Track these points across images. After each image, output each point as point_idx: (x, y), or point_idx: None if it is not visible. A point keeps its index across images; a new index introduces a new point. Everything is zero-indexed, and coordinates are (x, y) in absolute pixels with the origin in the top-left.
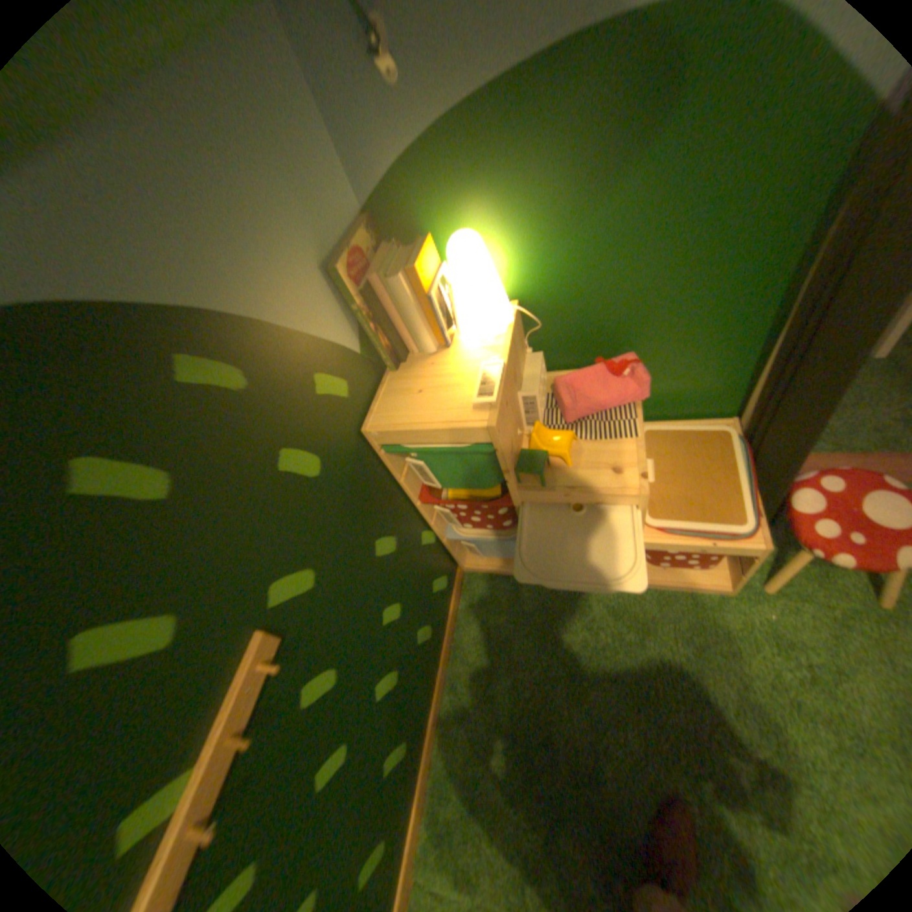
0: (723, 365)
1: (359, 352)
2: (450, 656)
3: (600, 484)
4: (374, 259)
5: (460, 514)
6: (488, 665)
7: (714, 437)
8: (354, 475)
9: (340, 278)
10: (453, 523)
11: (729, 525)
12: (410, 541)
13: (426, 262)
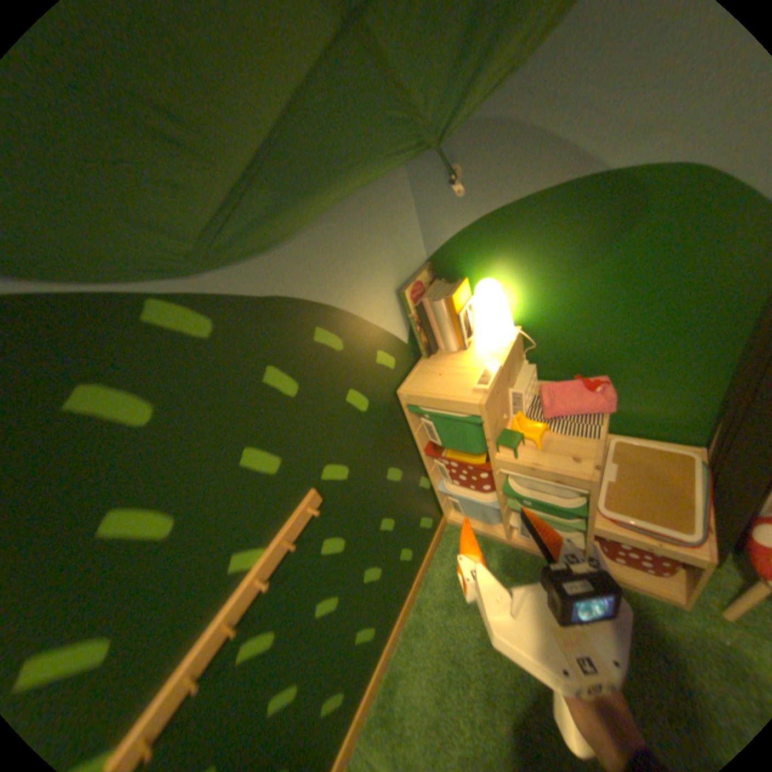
0: (690, 400)
1: (406, 343)
2: (422, 584)
3: (560, 466)
4: (427, 290)
5: (452, 469)
6: (451, 600)
7: (679, 459)
8: (386, 419)
9: (405, 298)
10: (445, 476)
11: (677, 532)
12: (411, 479)
13: (460, 295)
